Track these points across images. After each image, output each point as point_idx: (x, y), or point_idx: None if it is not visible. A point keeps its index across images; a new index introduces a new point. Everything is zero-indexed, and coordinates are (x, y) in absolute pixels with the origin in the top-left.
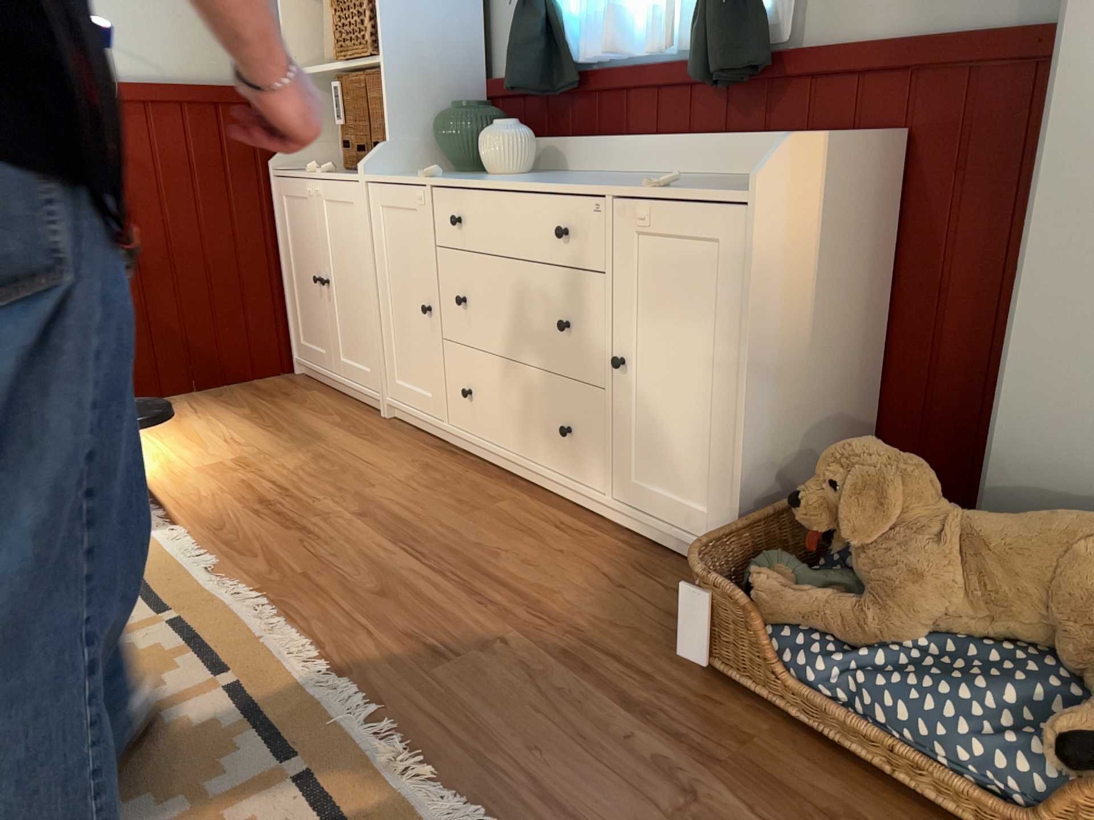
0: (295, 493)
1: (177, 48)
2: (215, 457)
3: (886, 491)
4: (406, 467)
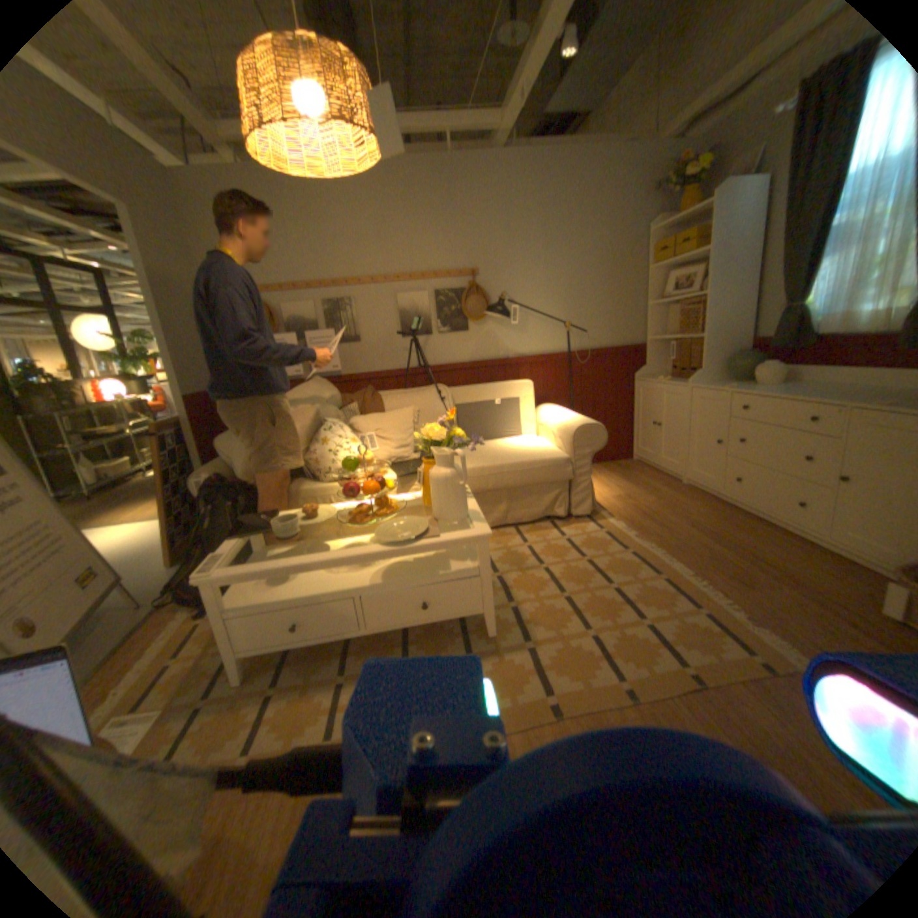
0: (656, 512)
1: (605, 332)
2: (615, 493)
3: None
4: (703, 508)
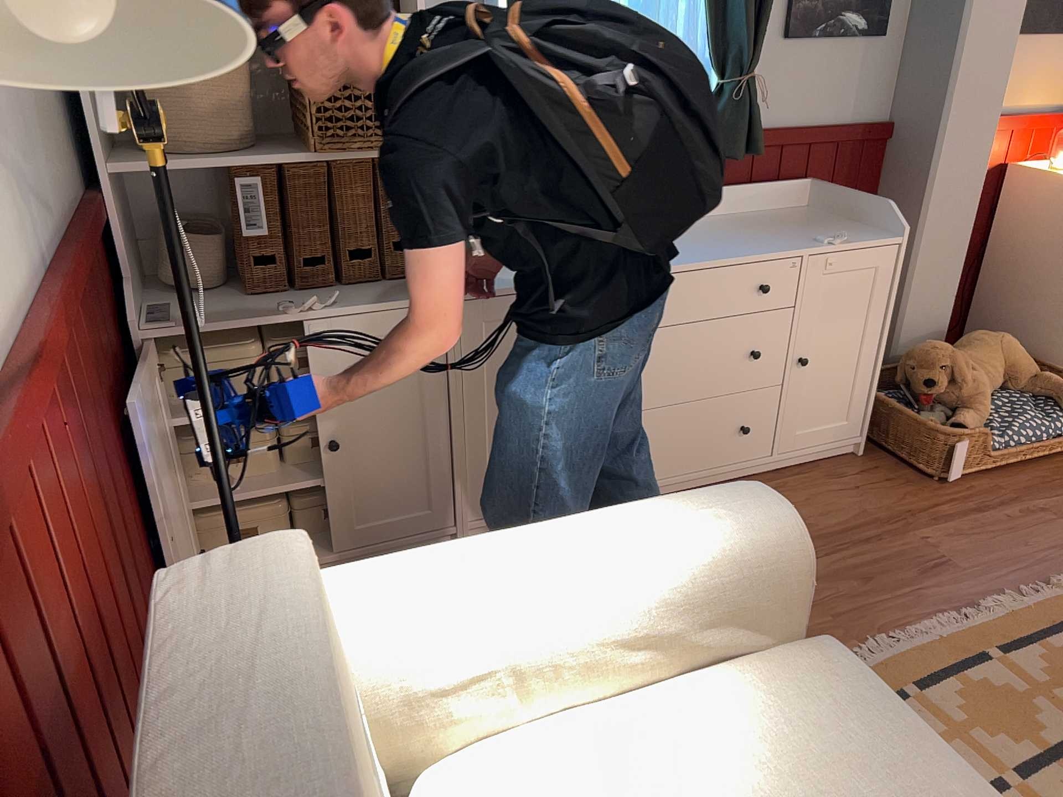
0: None
1: (41, 161)
2: None
3: (961, 358)
4: None
